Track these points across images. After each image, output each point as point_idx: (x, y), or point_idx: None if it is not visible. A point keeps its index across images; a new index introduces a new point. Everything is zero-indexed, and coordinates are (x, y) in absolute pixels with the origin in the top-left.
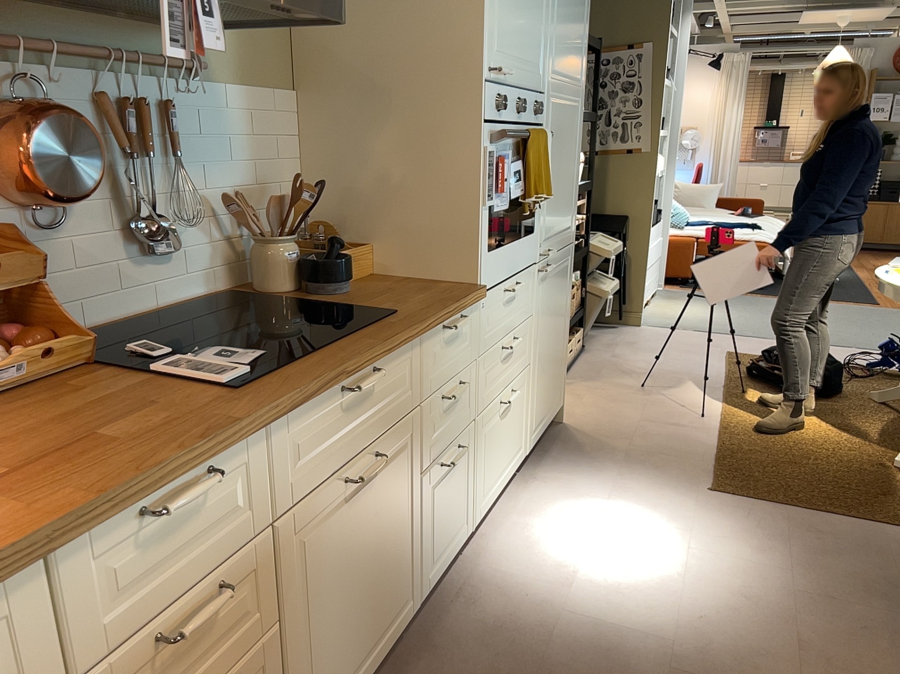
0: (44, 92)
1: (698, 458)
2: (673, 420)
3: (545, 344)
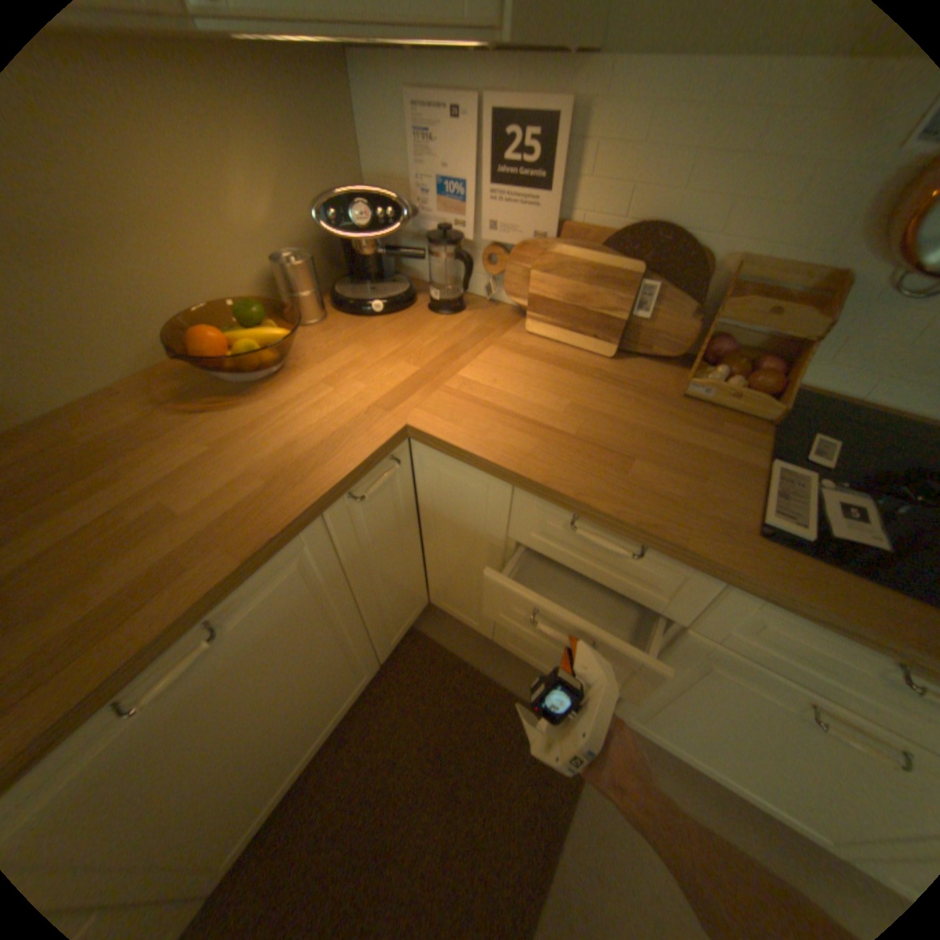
0: None
1: None
2: None
3: None
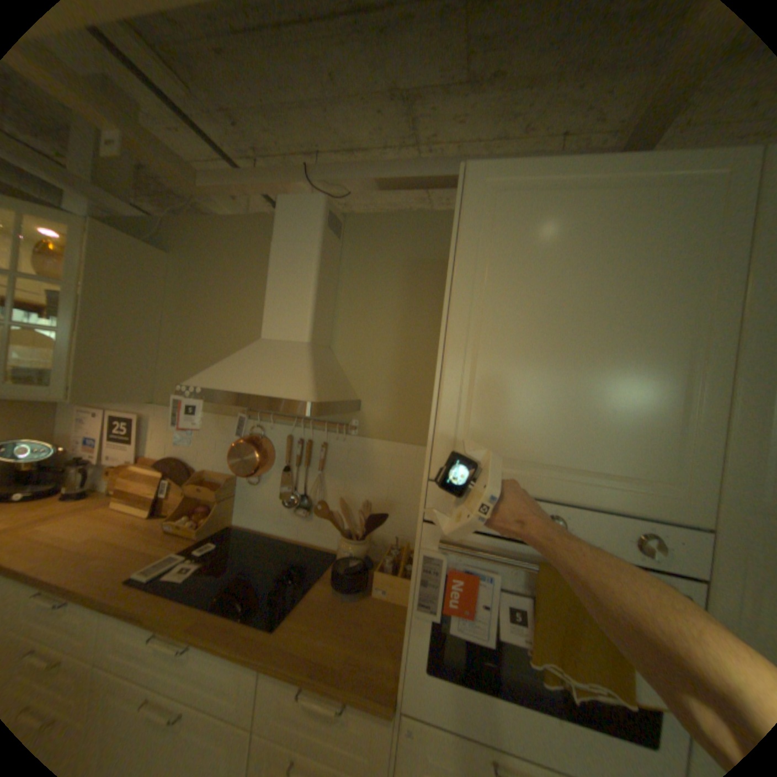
0: (268, 432)
1: None
2: None
3: None
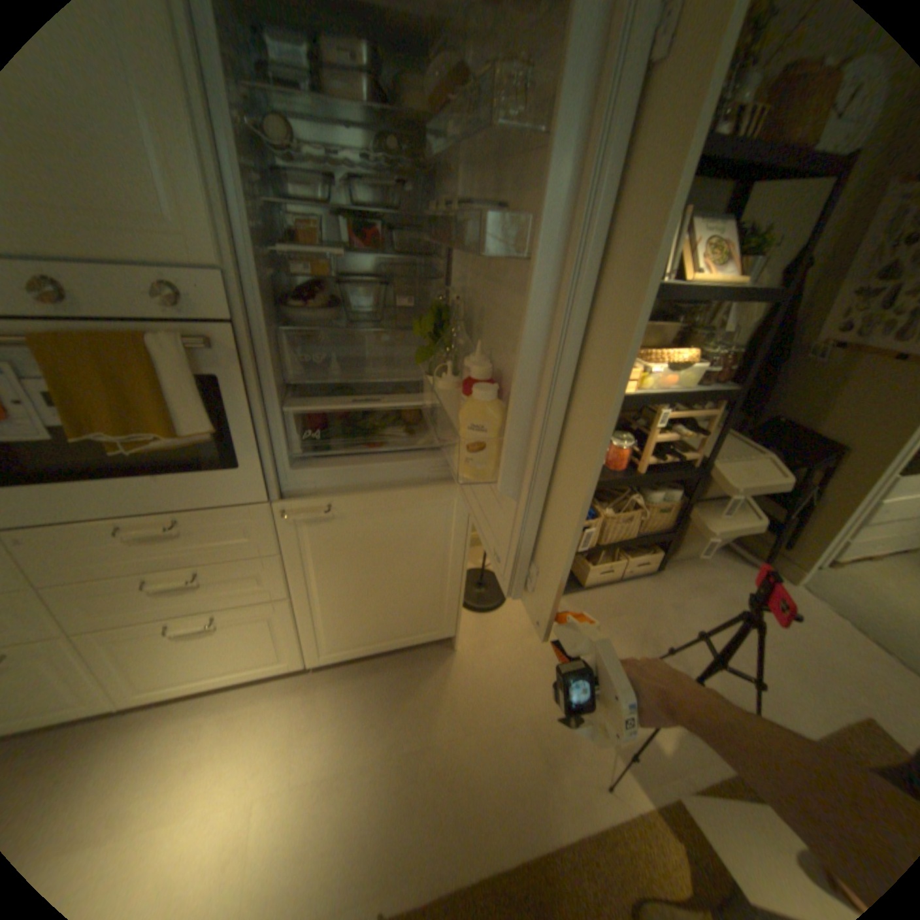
0: None
1: (473, 851)
2: (561, 761)
3: (344, 584)
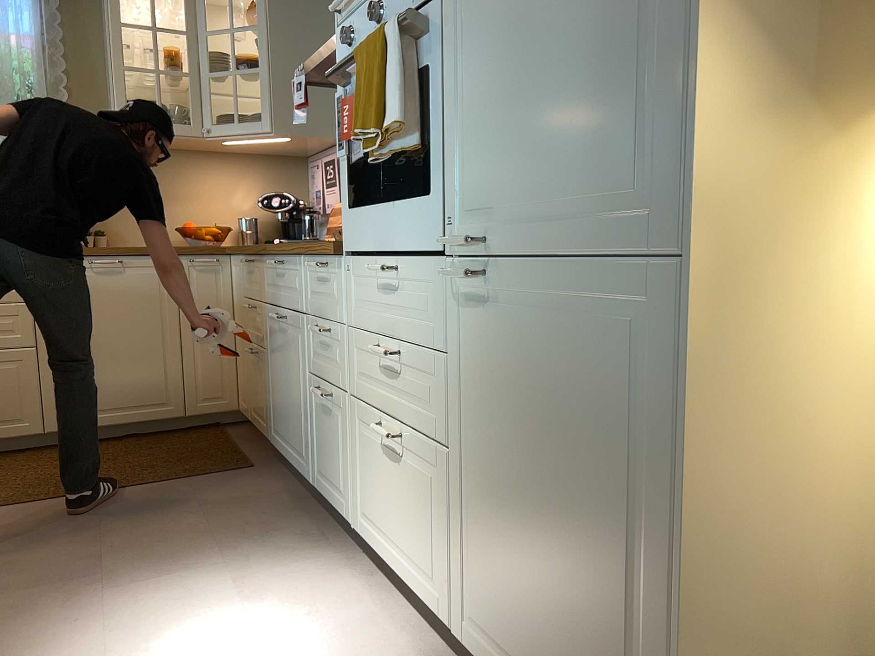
0: None
1: None
2: None
3: (501, 467)
